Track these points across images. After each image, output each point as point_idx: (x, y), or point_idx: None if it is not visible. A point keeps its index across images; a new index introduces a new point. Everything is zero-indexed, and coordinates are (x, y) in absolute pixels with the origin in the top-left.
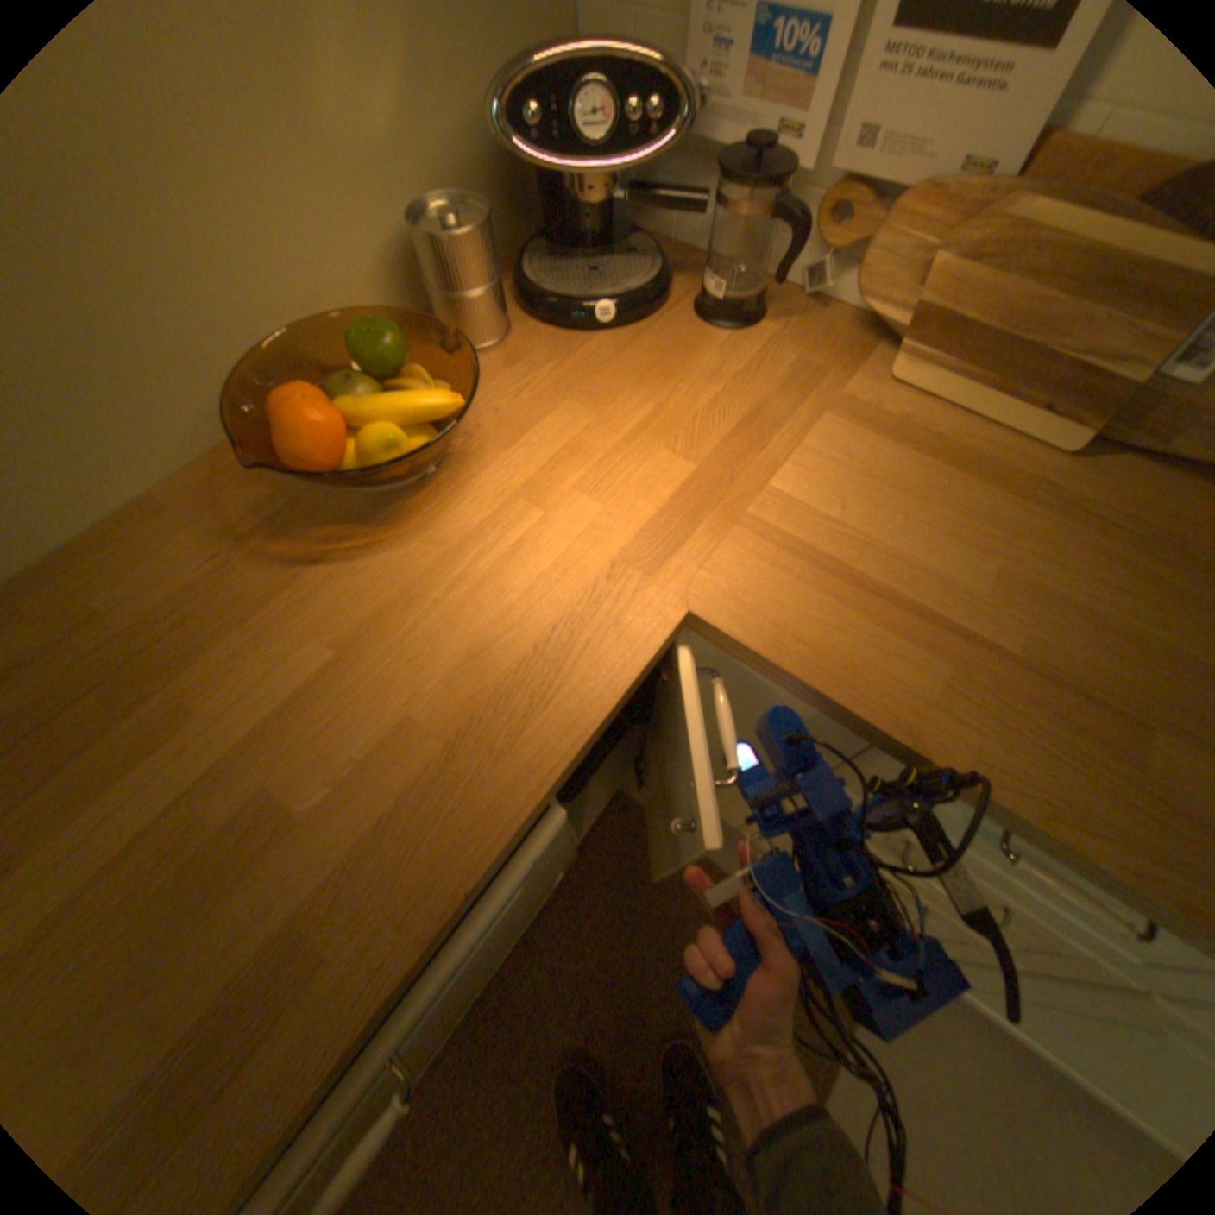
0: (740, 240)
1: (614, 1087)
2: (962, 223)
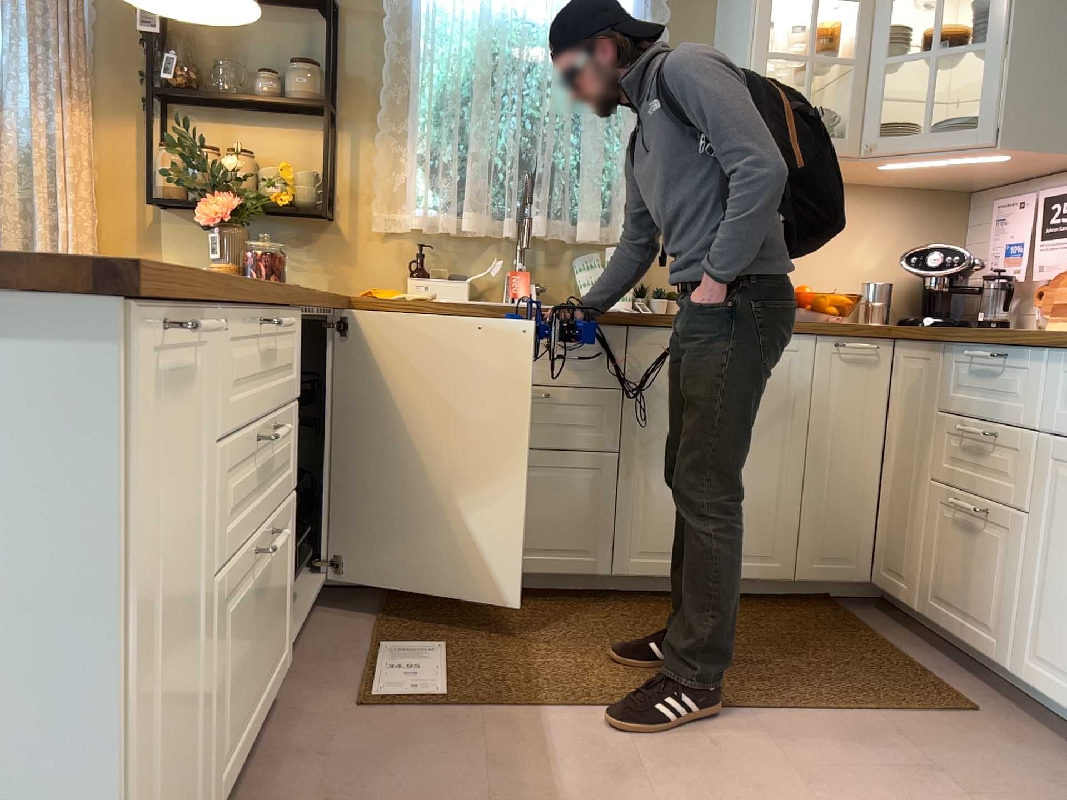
0: (997, 304)
1: (738, 647)
2: (1066, 279)
